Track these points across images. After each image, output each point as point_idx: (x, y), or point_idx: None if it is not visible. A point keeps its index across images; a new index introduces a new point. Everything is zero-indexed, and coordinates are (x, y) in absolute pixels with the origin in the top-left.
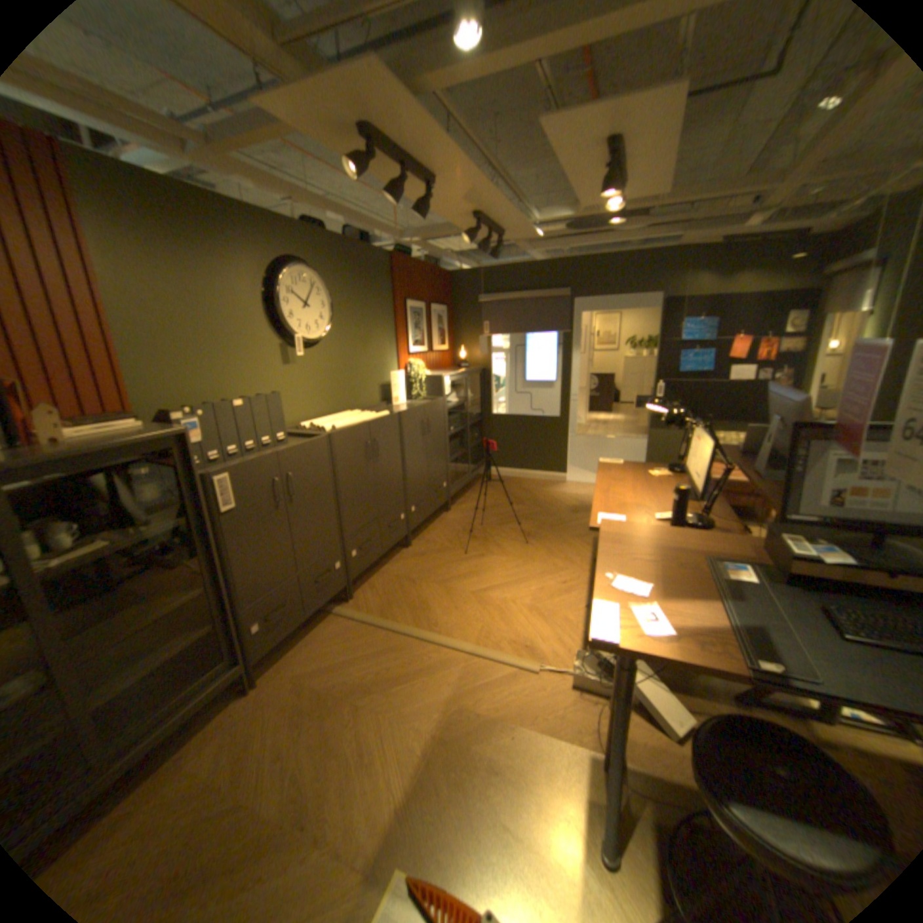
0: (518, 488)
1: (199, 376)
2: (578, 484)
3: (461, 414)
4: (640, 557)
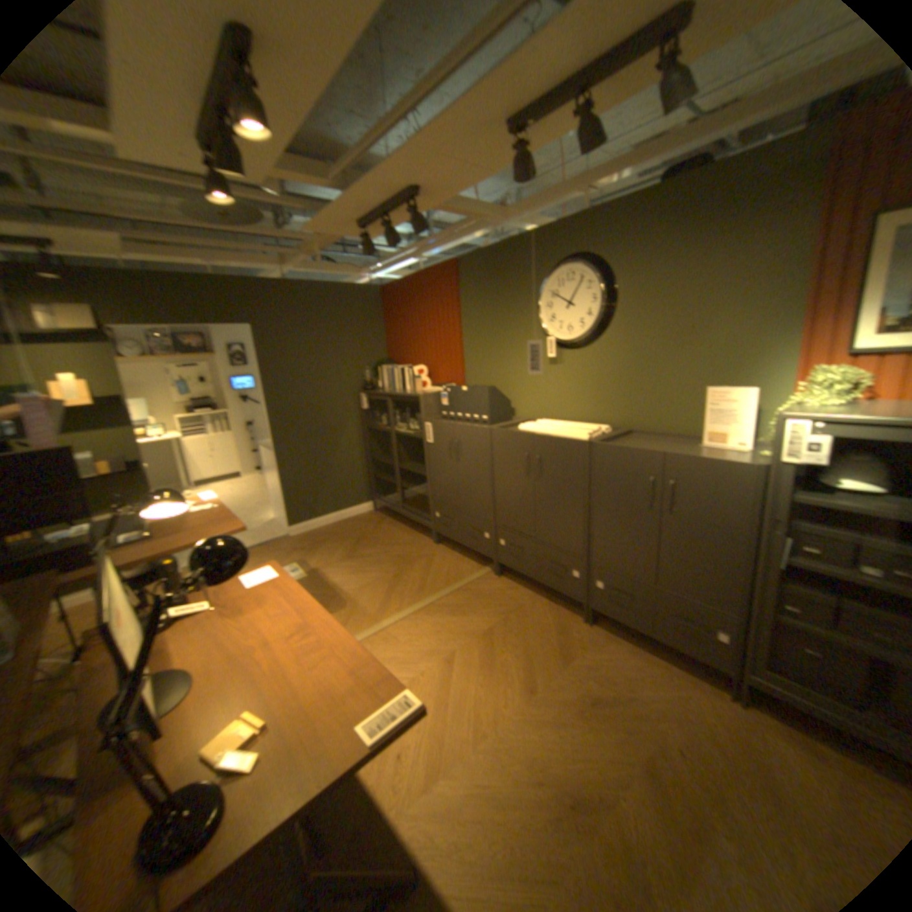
0: None
1: (493, 369)
2: None
3: None
4: (200, 523)
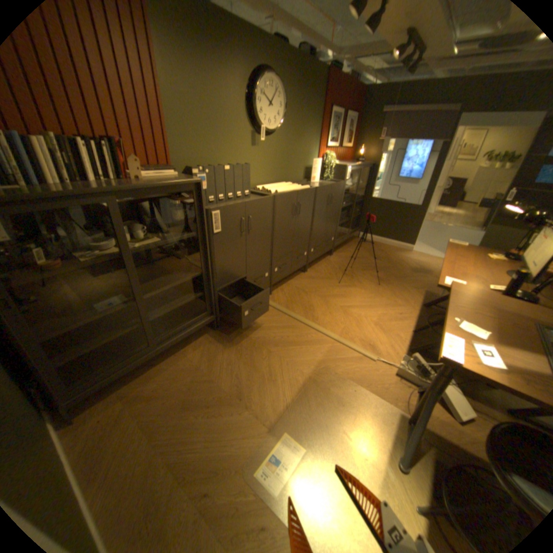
0: (378, 249)
1: (206, 147)
2: (421, 253)
3: (352, 194)
4: (481, 312)
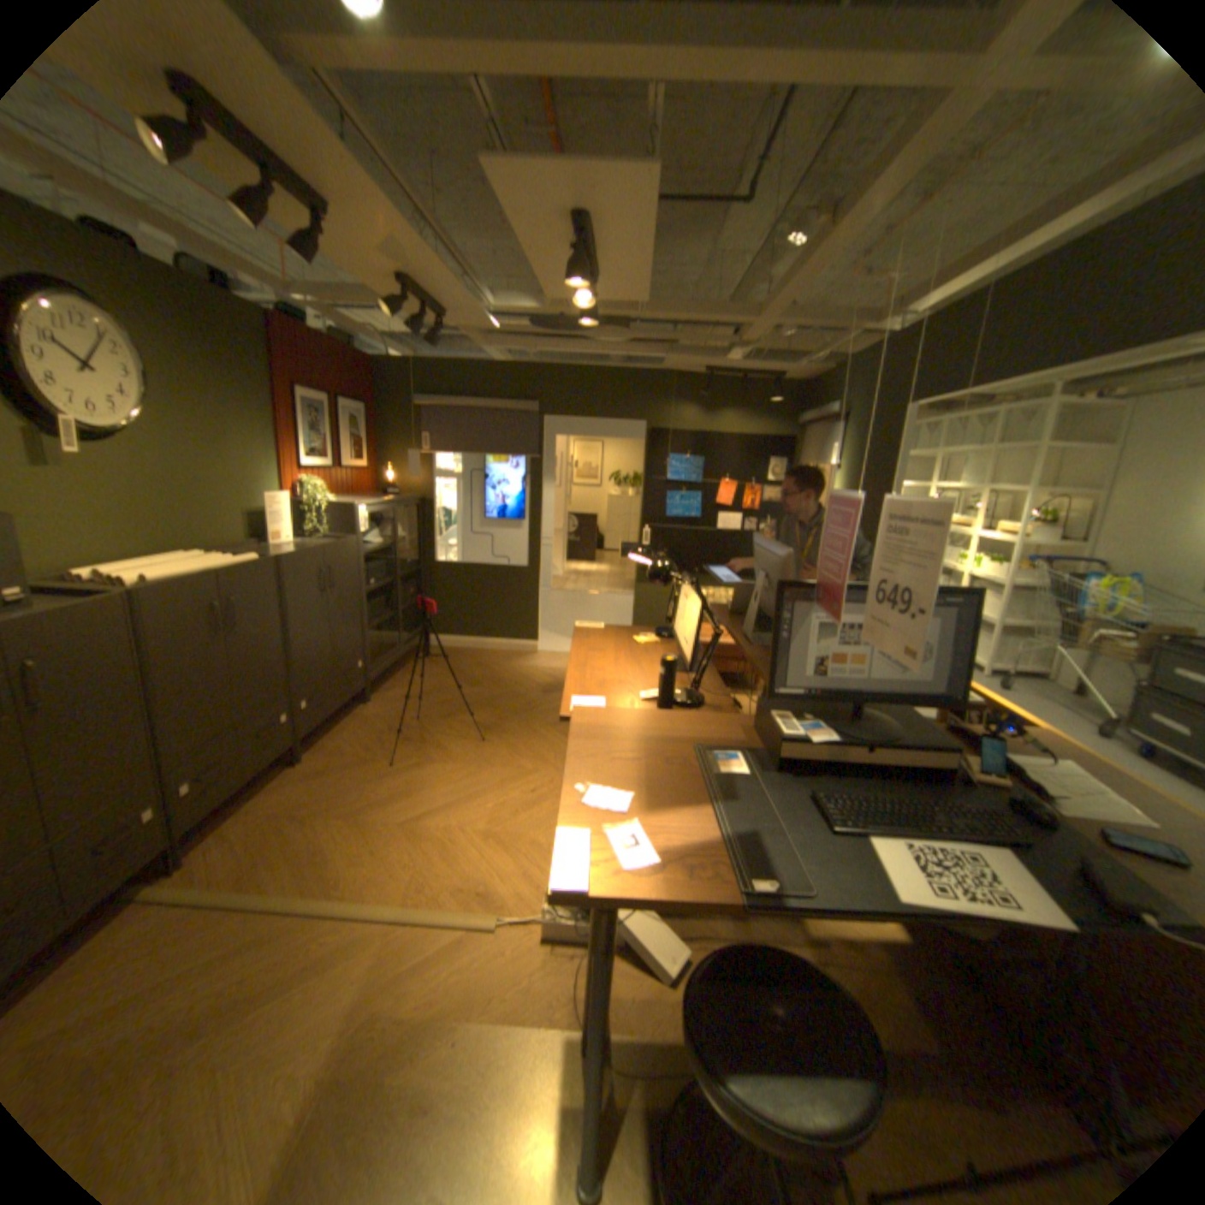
0: (474, 662)
1: None
2: (554, 653)
3: (388, 560)
4: (619, 754)
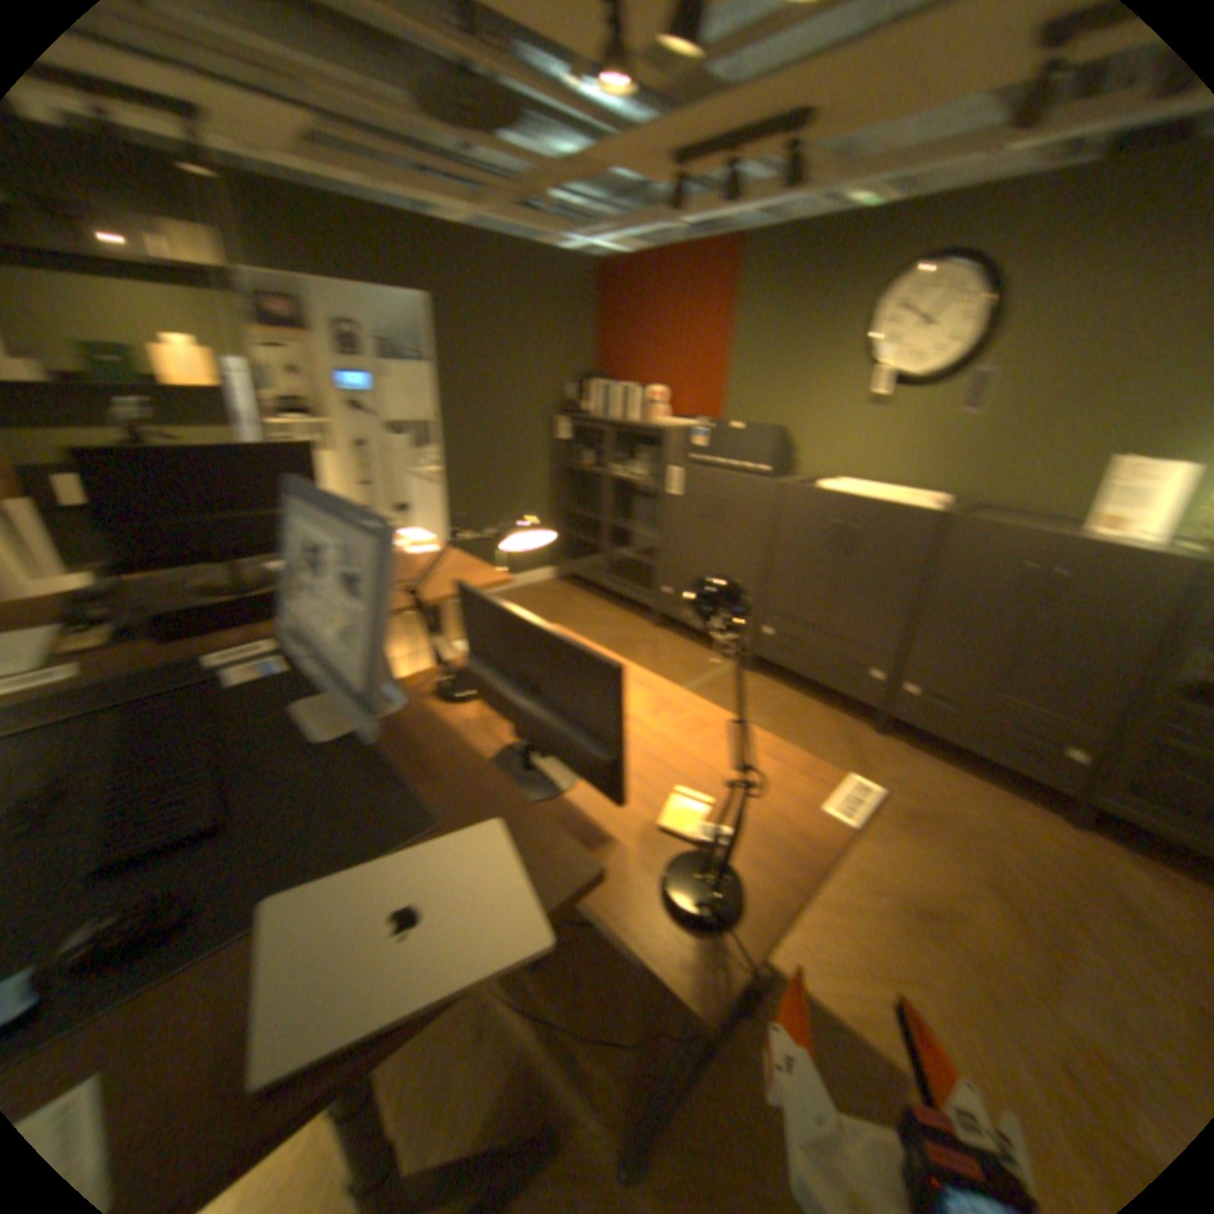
0: None
1: (778, 402)
2: None
3: None
4: (445, 570)
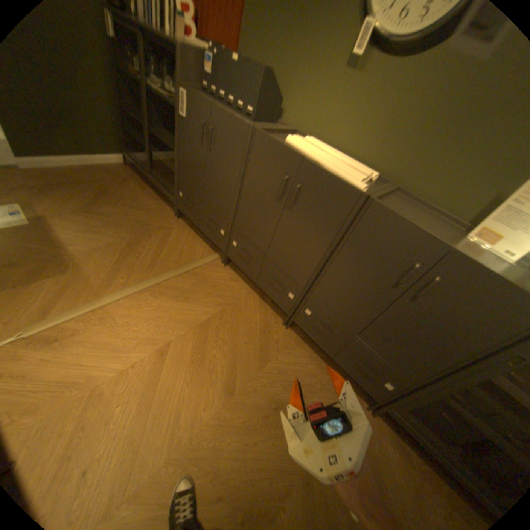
0: None
1: (275, 43)
2: None
3: None
4: None
